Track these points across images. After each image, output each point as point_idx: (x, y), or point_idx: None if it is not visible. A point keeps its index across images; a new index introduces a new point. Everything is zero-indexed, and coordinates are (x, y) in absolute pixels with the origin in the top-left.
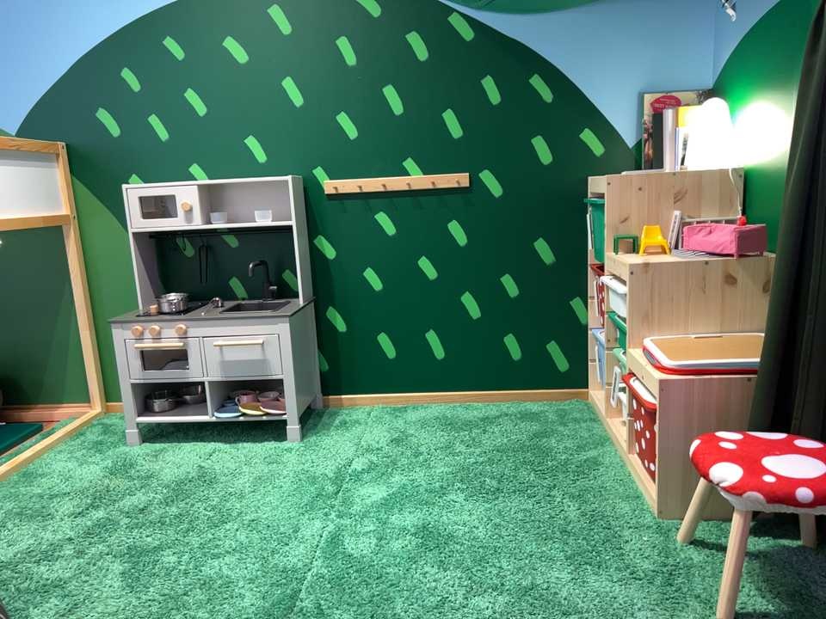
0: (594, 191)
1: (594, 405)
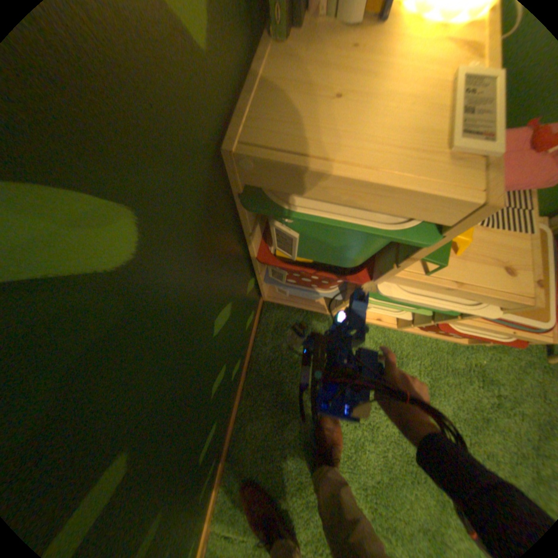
0: (302, 187)
1: (282, 302)
